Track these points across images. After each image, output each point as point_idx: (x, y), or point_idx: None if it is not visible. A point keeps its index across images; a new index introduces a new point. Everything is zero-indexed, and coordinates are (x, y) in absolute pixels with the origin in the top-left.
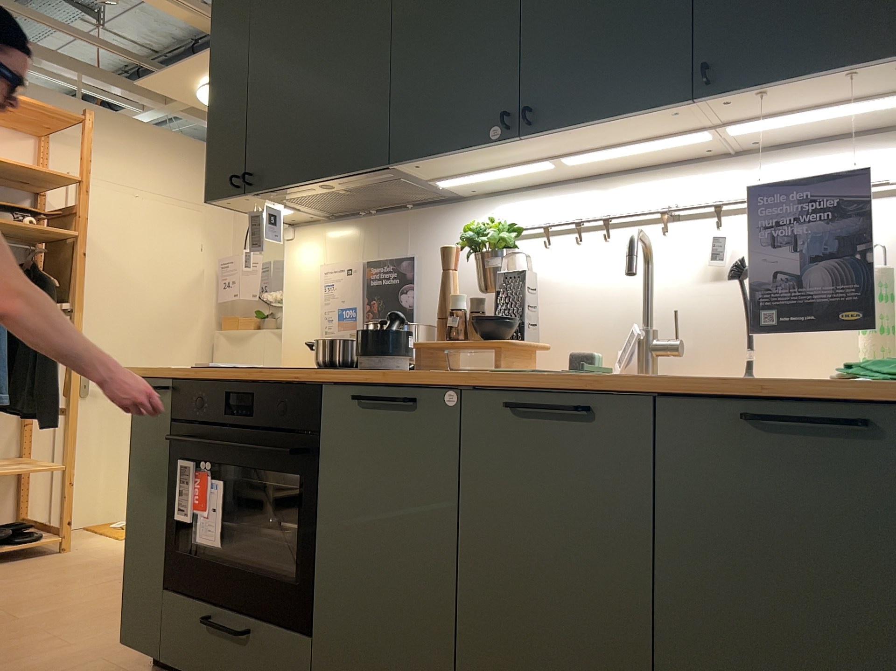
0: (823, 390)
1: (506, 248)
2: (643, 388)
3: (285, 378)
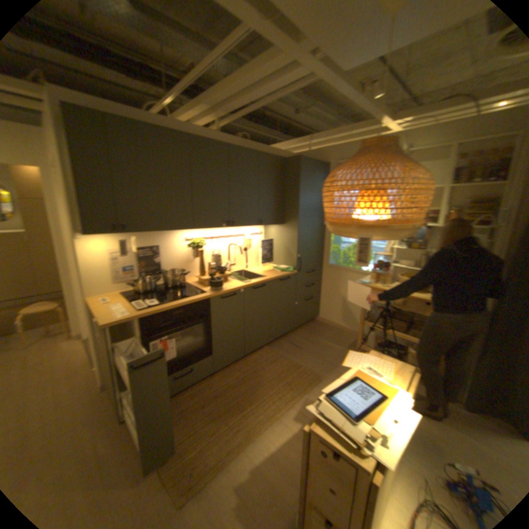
0: (283, 274)
1: (200, 246)
2: (270, 280)
3: (194, 300)
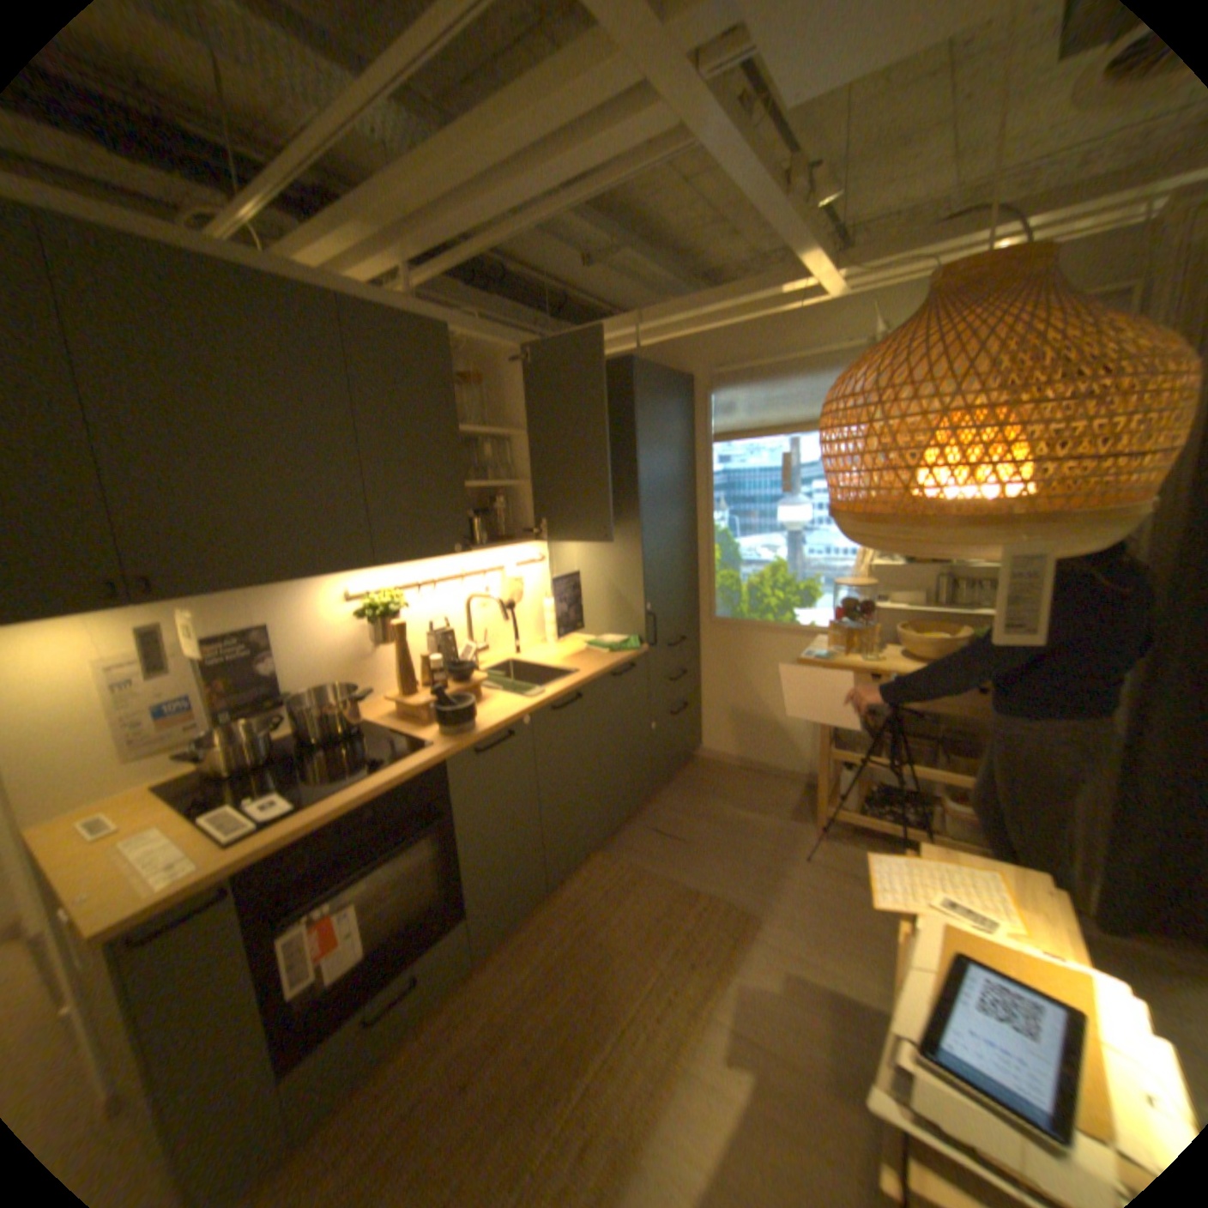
0: (620, 659)
1: (394, 612)
2: (592, 679)
3: (405, 774)
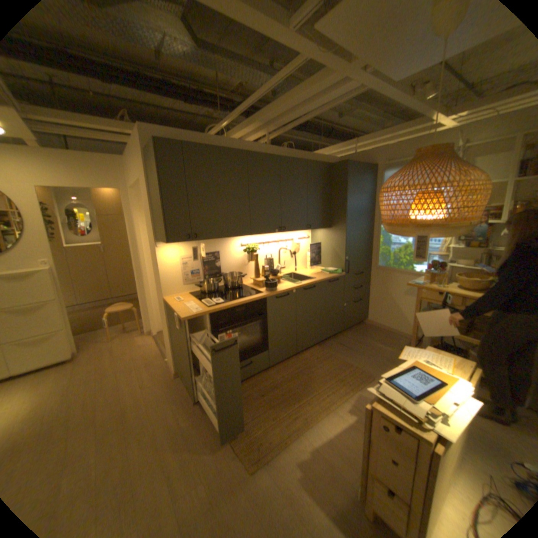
0: (332, 276)
1: (255, 251)
2: (320, 281)
3: (254, 299)
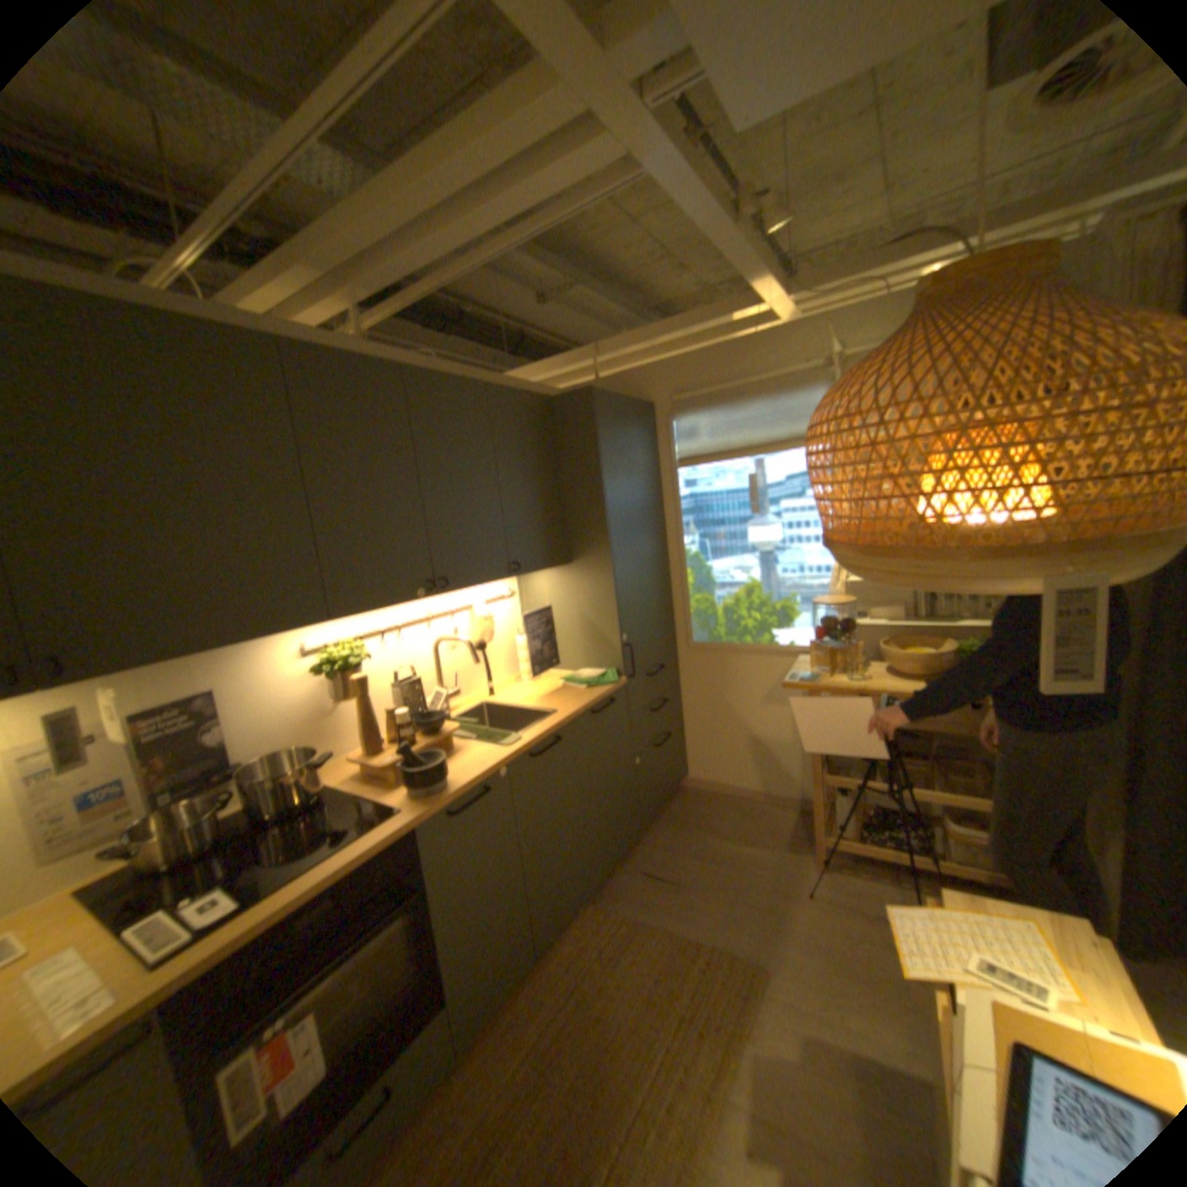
0: (598, 694)
1: (355, 662)
2: (570, 718)
3: (368, 849)
